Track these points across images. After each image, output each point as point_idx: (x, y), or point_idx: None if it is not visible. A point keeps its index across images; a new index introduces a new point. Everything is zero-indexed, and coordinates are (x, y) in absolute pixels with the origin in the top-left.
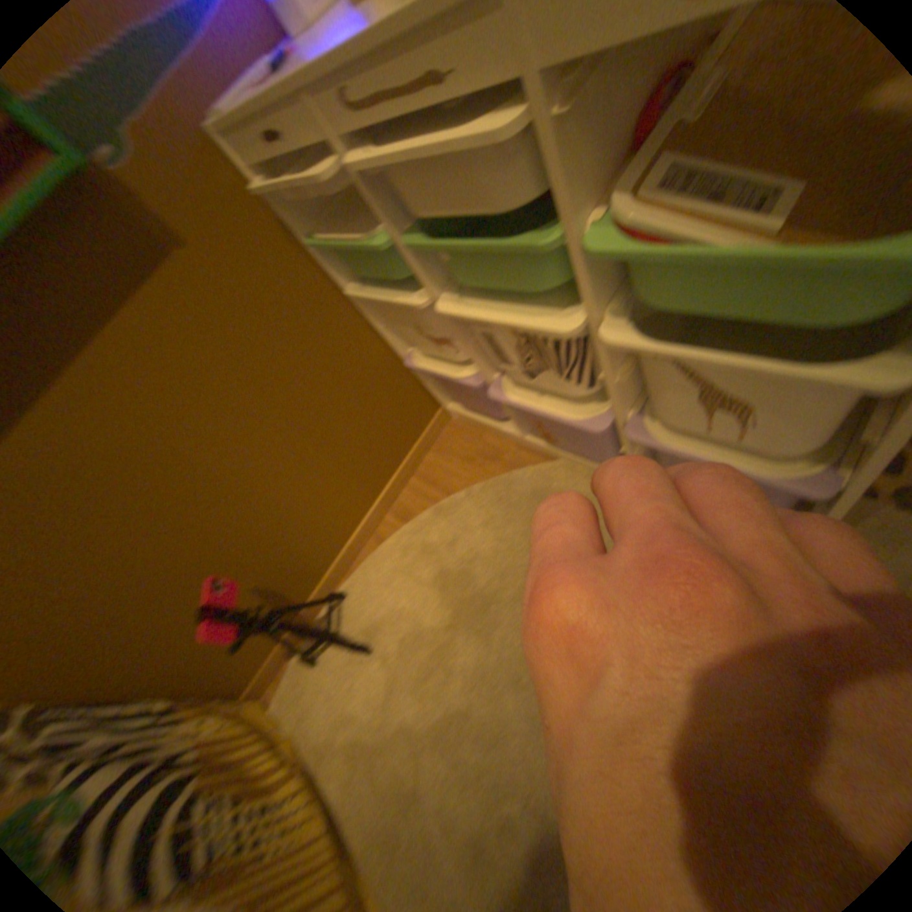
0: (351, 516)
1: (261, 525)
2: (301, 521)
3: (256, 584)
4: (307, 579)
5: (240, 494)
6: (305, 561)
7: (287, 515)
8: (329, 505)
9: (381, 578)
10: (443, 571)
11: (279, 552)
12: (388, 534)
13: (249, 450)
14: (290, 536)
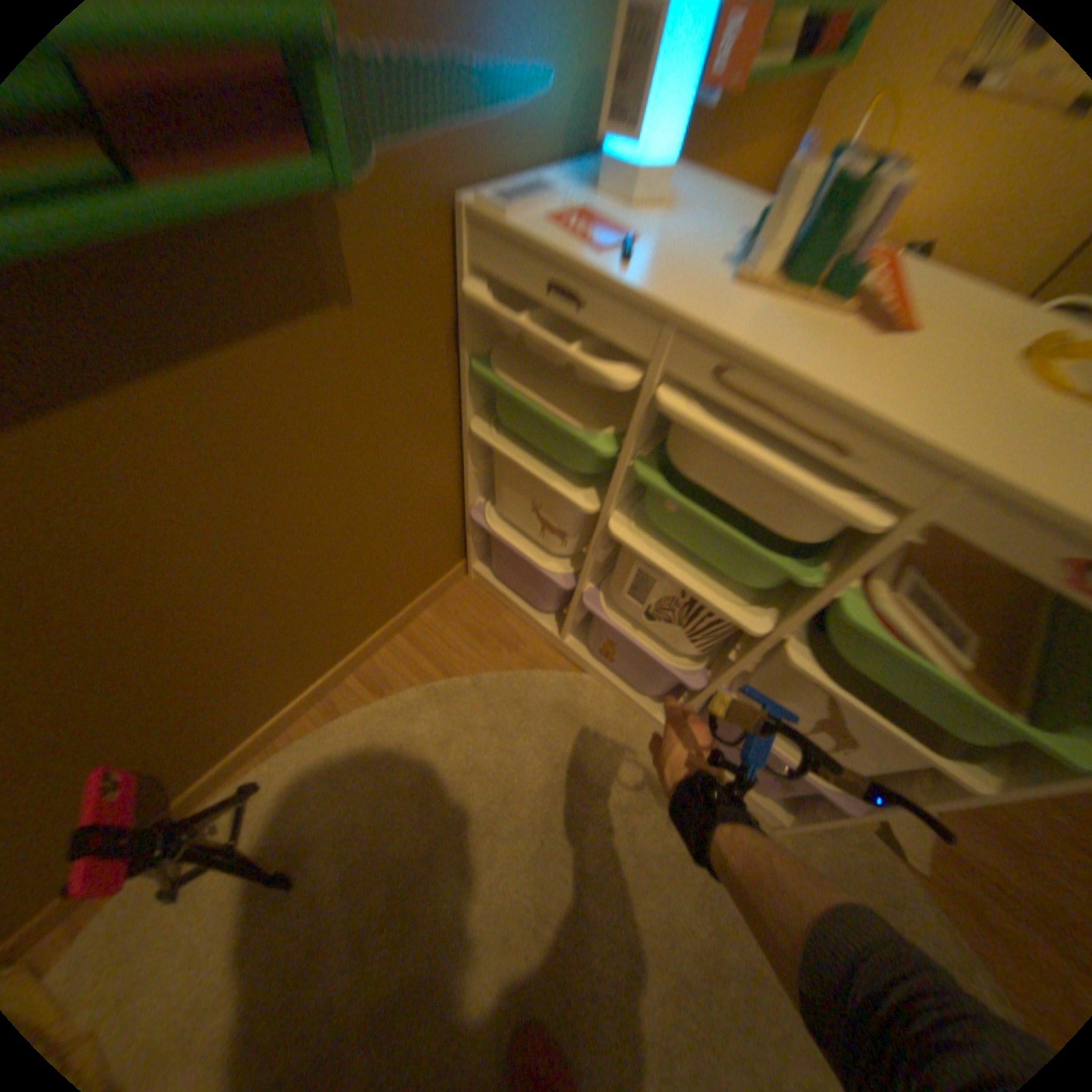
0: (315, 672)
1: (209, 674)
2: (259, 673)
3: (146, 759)
4: (215, 754)
5: (212, 628)
6: (229, 728)
7: (249, 663)
8: (302, 655)
9: (333, 768)
10: (430, 776)
11: (206, 714)
12: (352, 703)
13: (261, 572)
14: (233, 693)
